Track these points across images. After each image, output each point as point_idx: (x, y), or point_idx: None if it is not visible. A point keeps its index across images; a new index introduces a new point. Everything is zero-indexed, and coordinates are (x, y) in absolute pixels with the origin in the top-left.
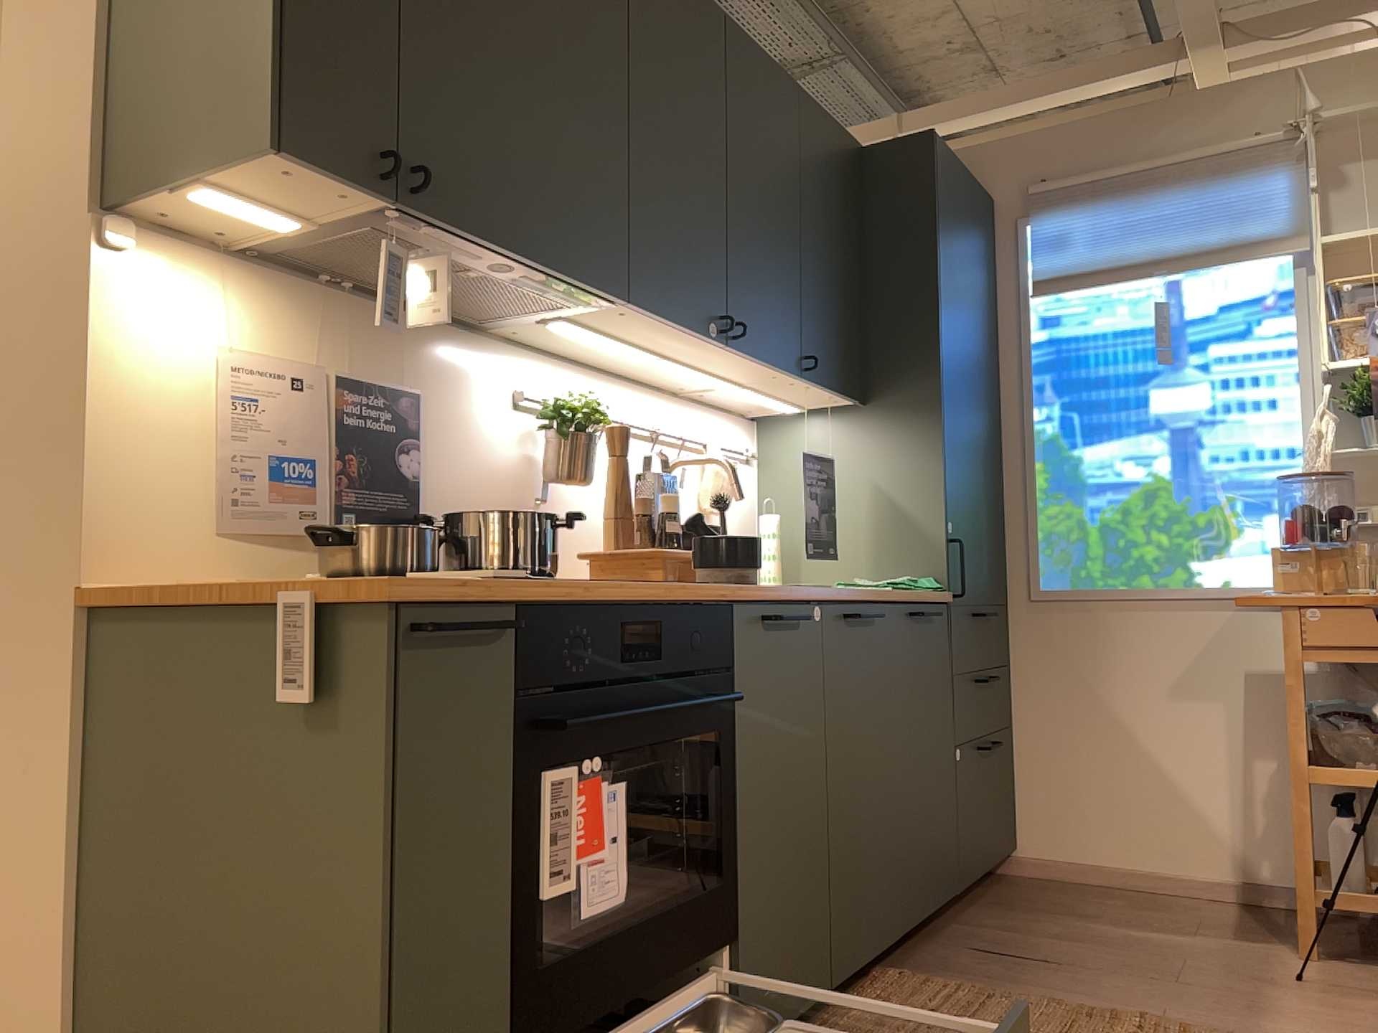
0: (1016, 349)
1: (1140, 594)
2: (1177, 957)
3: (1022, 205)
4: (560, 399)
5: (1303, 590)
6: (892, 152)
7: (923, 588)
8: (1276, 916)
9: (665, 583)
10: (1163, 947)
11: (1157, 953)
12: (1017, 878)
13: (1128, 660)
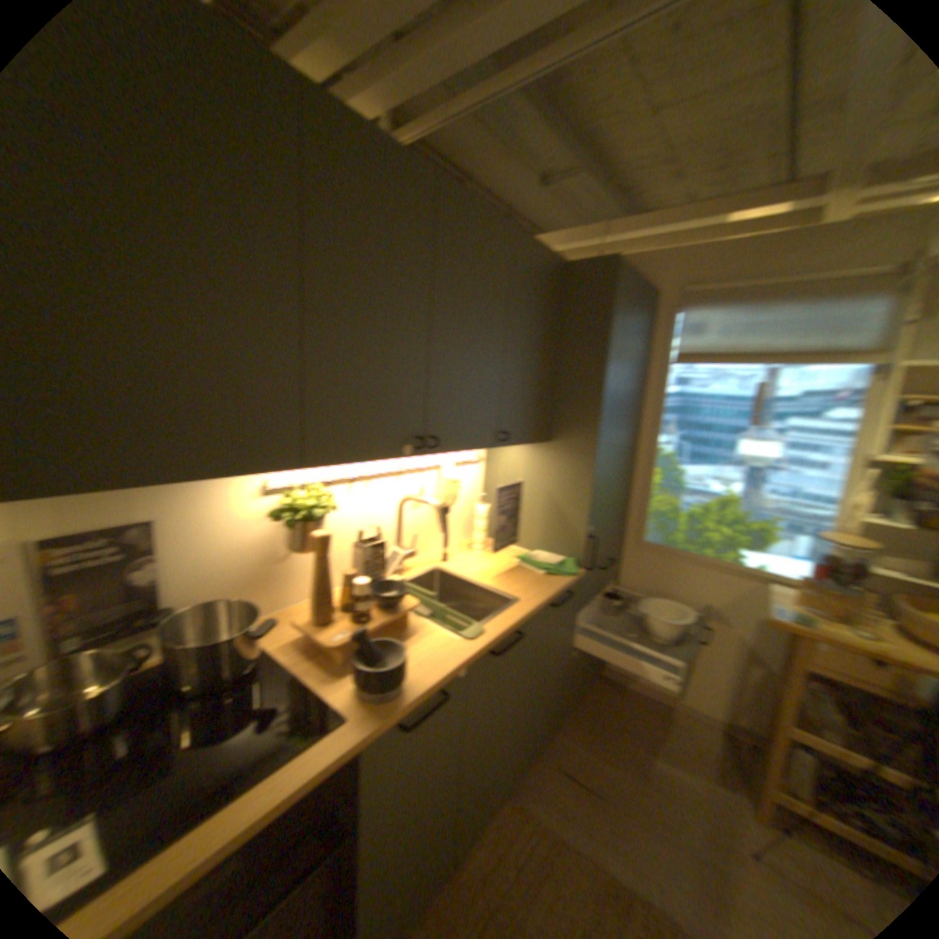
0: (656, 395)
1: (704, 560)
2: (680, 807)
3: (679, 297)
4: (296, 495)
5: (817, 610)
6: (589, 267)
7: (564, 575)
8: (744, 755)
9: (284, 767)
10: (673, 791)
11: (668, 798)
12: (603, 680)
13: (688, 593)
